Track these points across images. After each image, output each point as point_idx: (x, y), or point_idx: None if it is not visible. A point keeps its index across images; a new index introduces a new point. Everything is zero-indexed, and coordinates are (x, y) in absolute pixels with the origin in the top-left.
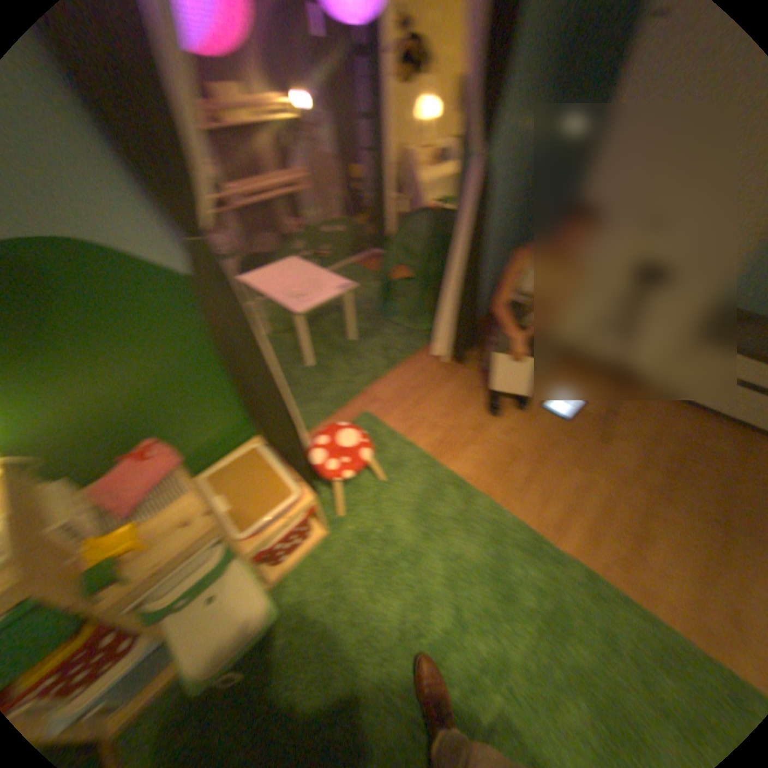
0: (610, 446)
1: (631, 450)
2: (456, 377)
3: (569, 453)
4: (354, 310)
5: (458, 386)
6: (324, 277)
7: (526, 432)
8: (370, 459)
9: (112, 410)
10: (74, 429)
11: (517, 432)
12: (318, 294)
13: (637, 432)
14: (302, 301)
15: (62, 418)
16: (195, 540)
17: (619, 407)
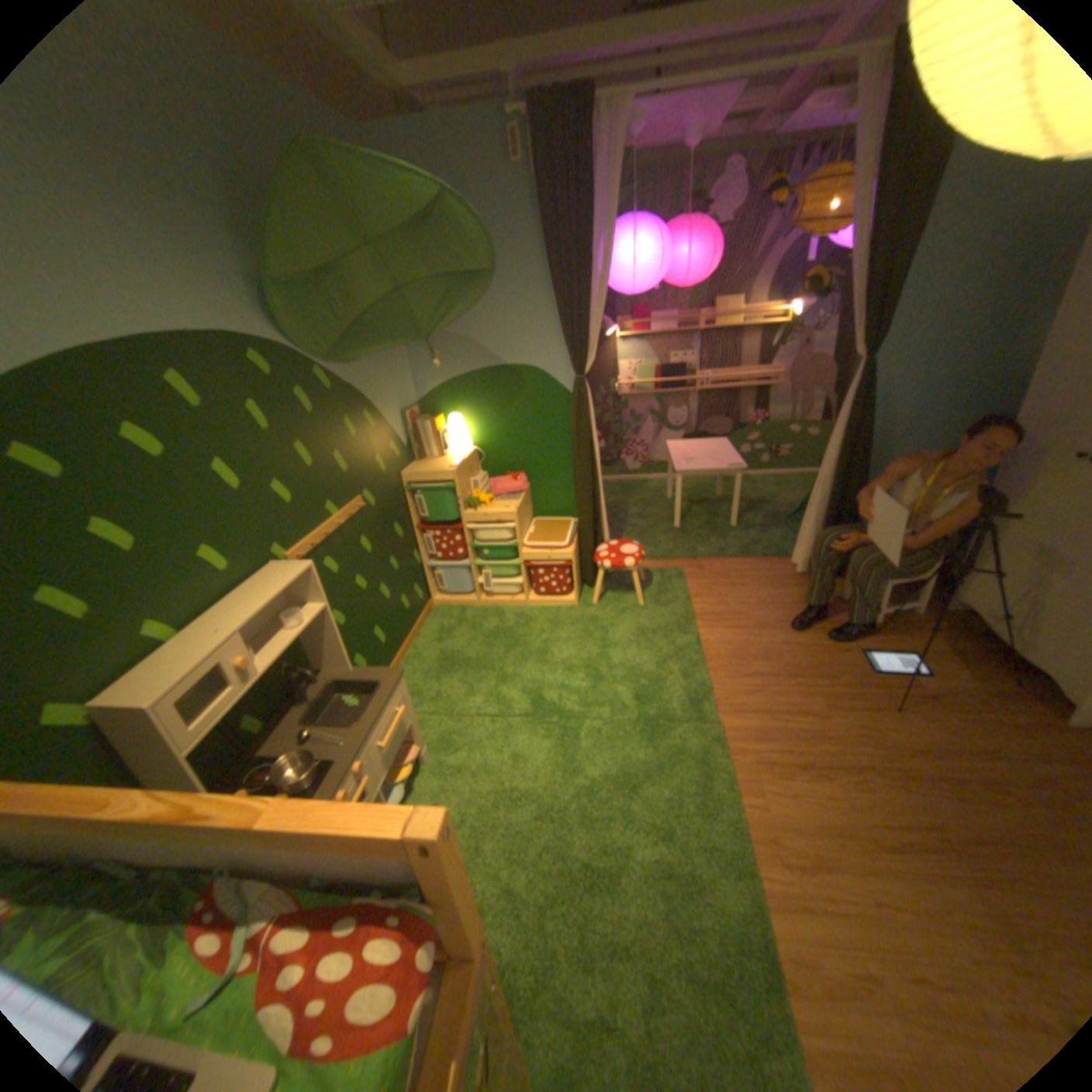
0: (903, 718)
1: (928, 737)
2: (796, 589)
3: (835, 691)
4: (748, 499)
5: (787, 595)
6: (725, 456)
7: (809, 654)
8: (626, 565)
9: (515, 453)
10: (498, 454)
11: (800, 649)
12: (704, 464)
13: (972, 735)
14: (685, 464)
15: (497, 446)
16: (502, 514)
17: (987, 709)
